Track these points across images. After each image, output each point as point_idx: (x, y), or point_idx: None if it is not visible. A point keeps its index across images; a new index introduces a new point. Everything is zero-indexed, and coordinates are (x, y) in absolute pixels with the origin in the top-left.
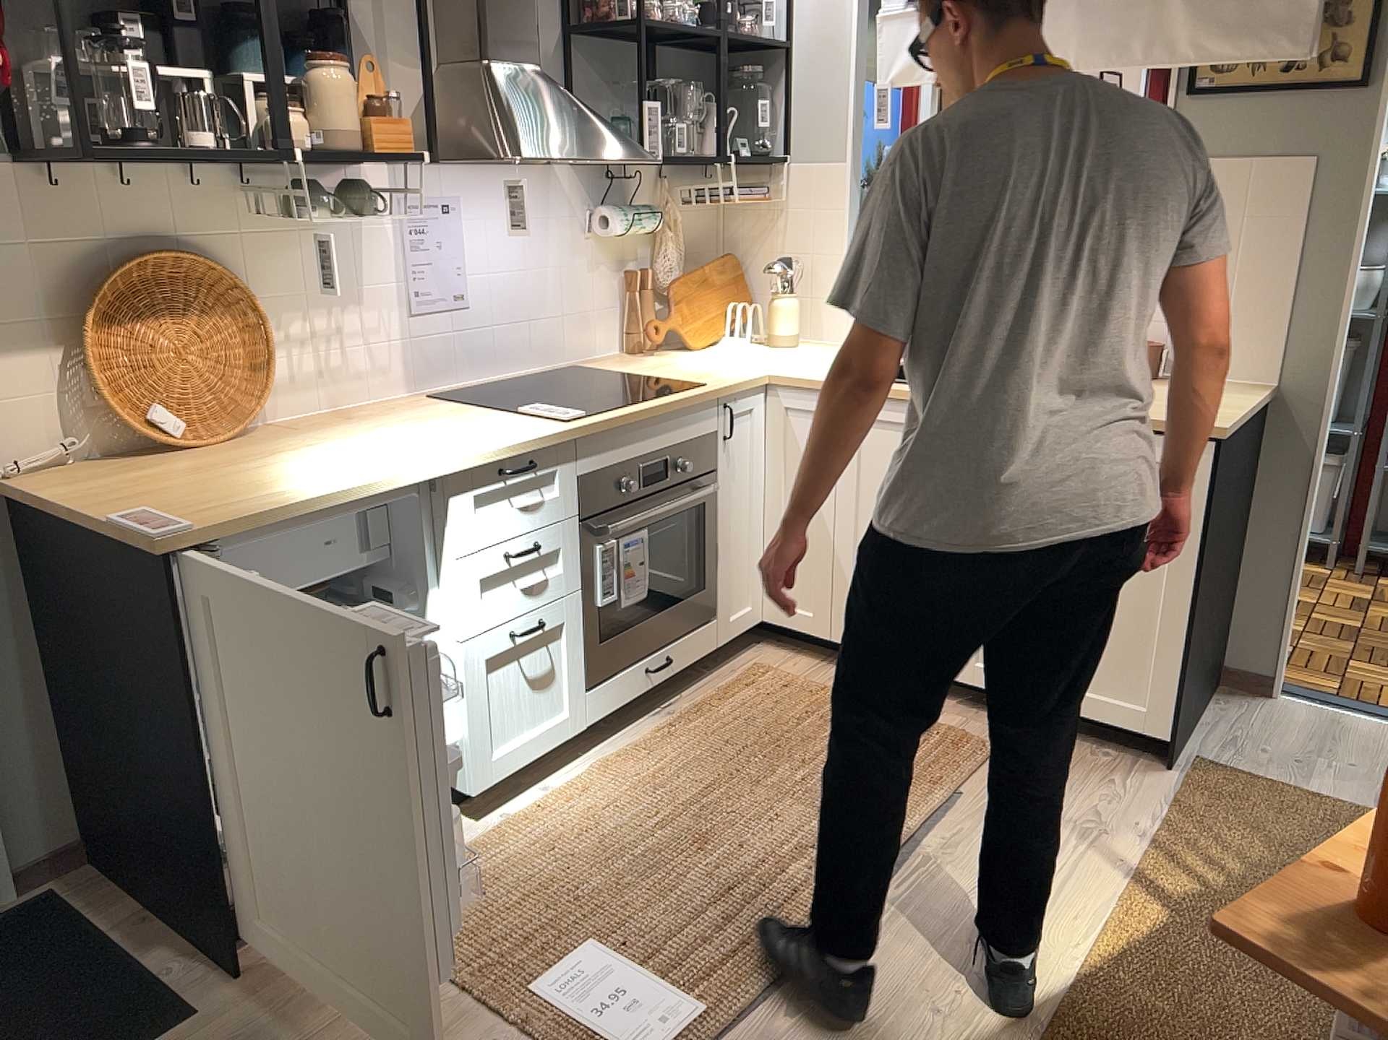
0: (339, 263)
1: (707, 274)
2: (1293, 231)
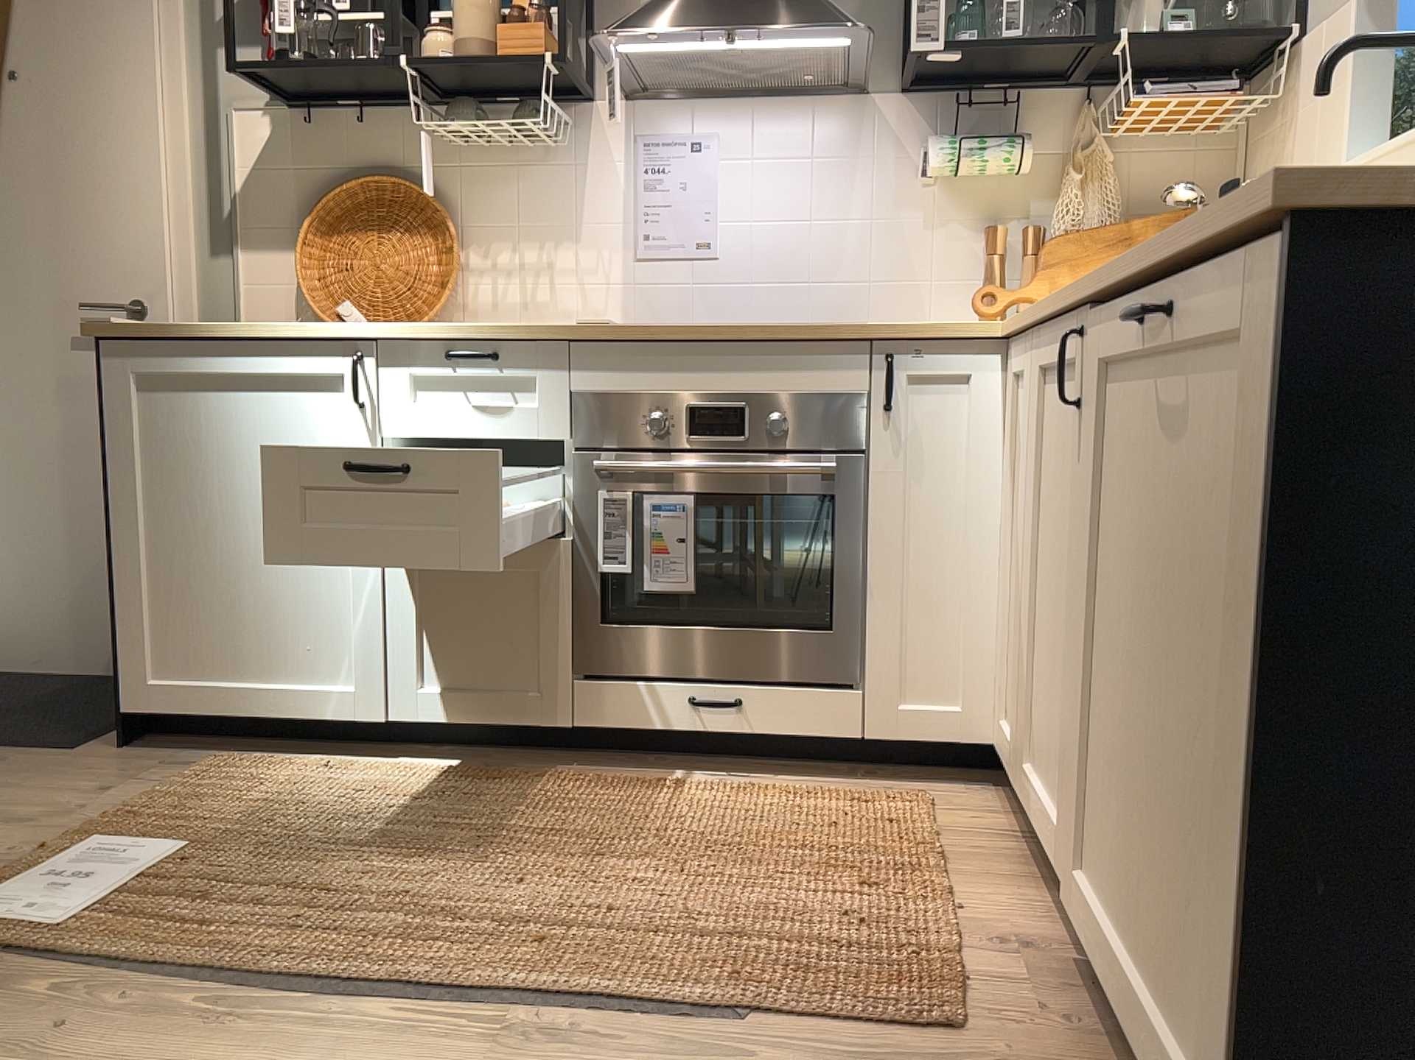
0: (555, 198)
1: (1134, 236)
2: None
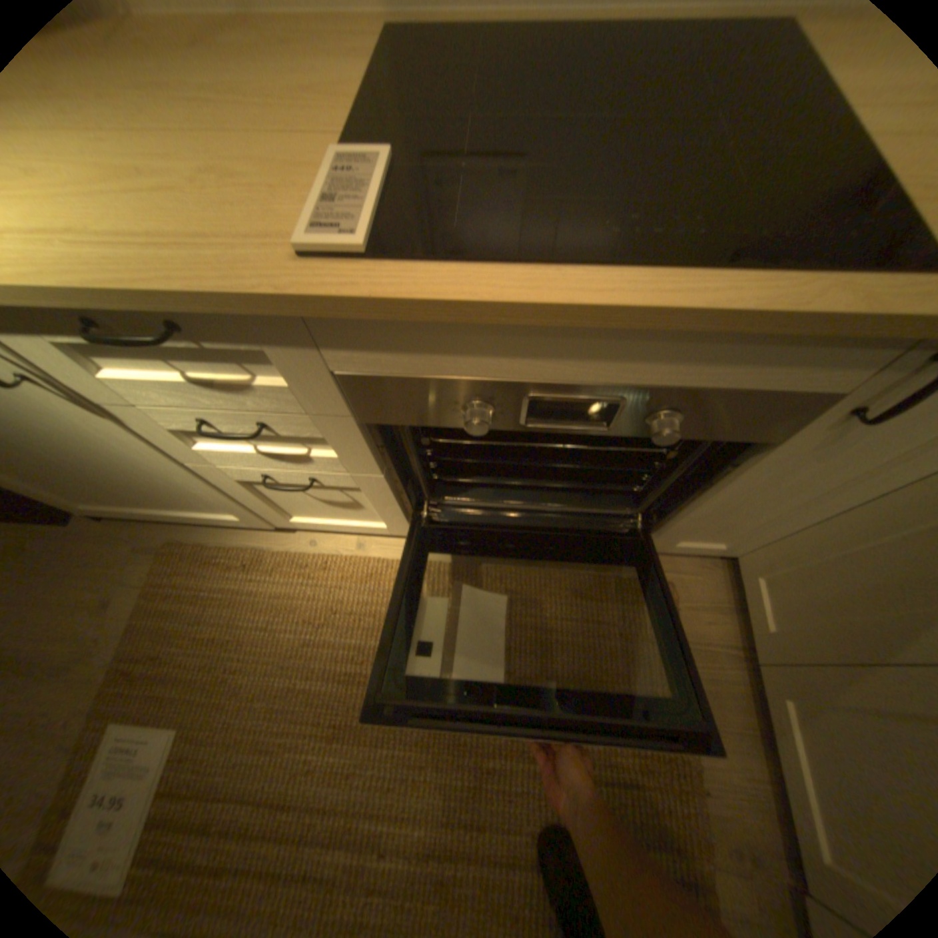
0: None
1: None
2: None
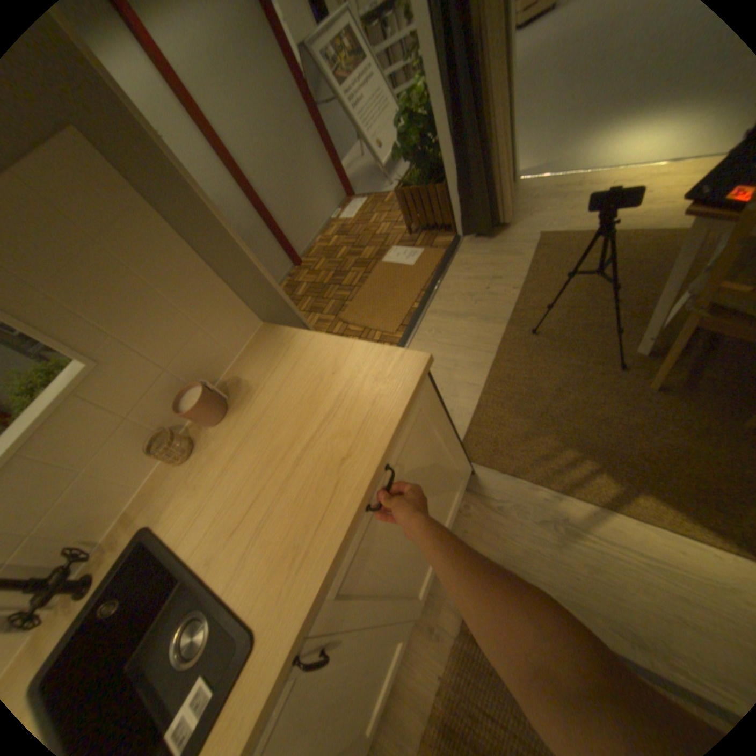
0: None
1: None
2: (148, 220)
